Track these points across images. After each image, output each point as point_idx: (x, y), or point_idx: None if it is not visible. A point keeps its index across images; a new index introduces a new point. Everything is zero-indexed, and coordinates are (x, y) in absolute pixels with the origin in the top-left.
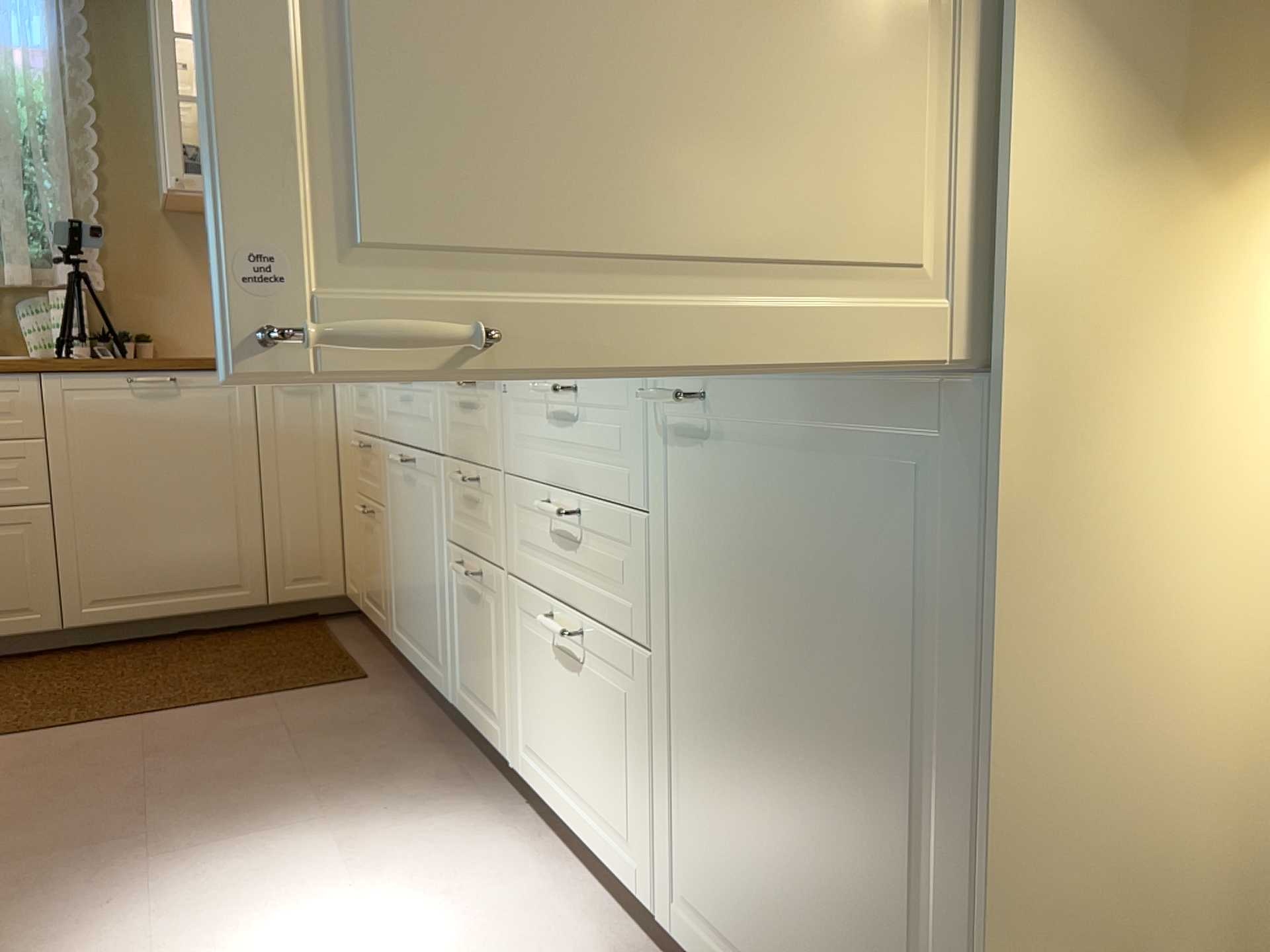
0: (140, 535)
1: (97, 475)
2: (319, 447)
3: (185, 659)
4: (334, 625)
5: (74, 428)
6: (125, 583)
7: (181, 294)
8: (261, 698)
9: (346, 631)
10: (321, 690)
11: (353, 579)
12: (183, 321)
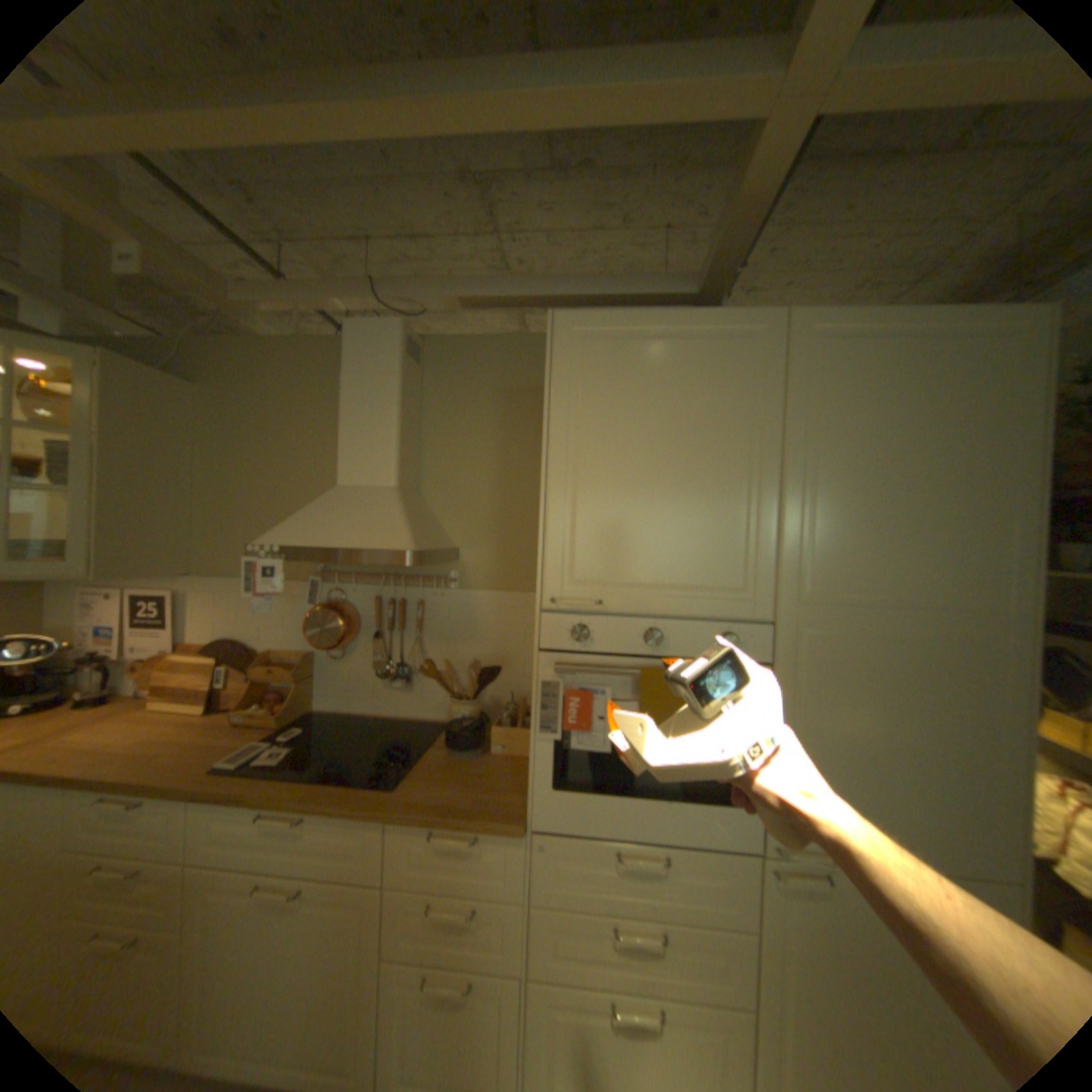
0: None
1: None
2: None
3: None
4: None
5: None
6: None
7: None
8: None
9: None
10: None
11: None
12: None
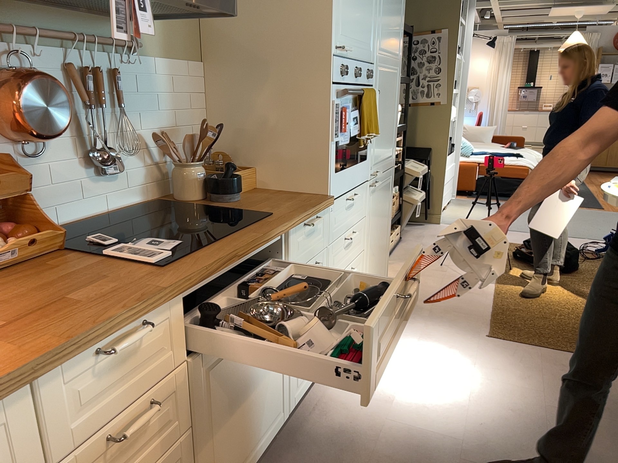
0: None
1: None
2: None
3: None
4: None
5: None
6: None
7: None
8: None
9: None
10: None
11: None
12: None
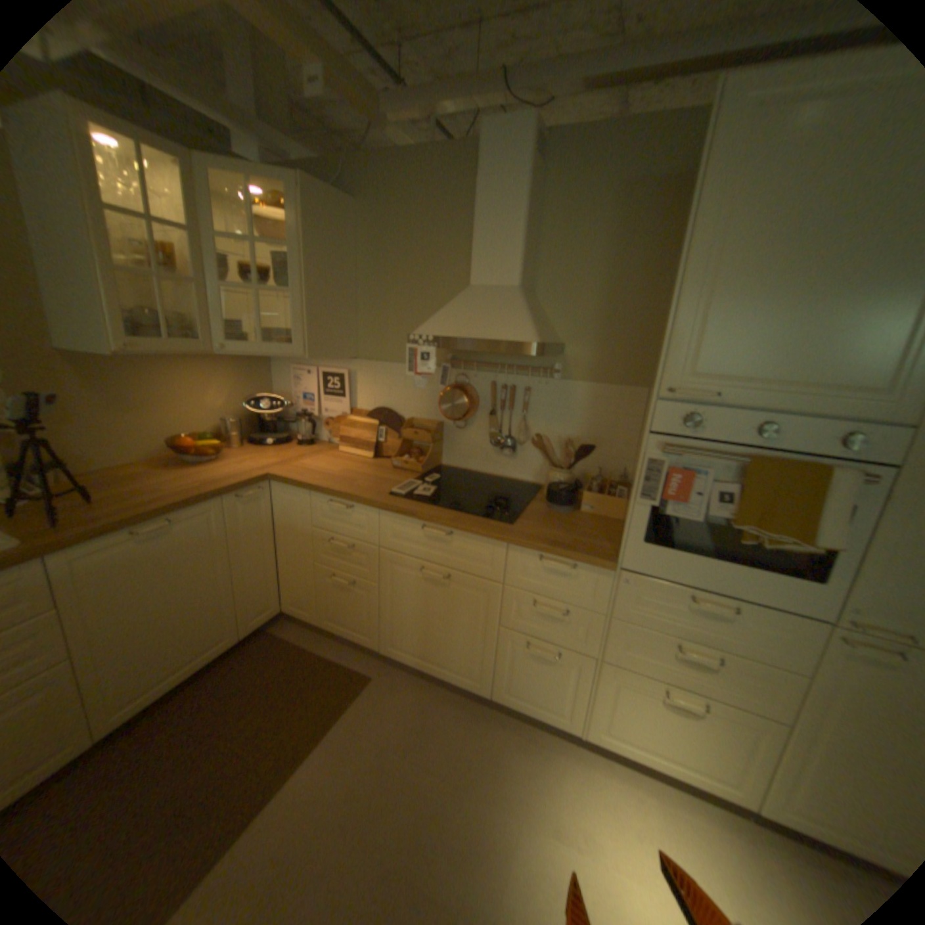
0: (152, 643)
1: (112, 616)
2: (263, 531)
3: (219, 713)
4: (279, 634)
5: (85, 588)
6: (143, 681)
7: (84, 420)
8: (331, 729)
9: (296, 637)
10: (357, 702)
11: (299, 607)
12: (89, 442)
